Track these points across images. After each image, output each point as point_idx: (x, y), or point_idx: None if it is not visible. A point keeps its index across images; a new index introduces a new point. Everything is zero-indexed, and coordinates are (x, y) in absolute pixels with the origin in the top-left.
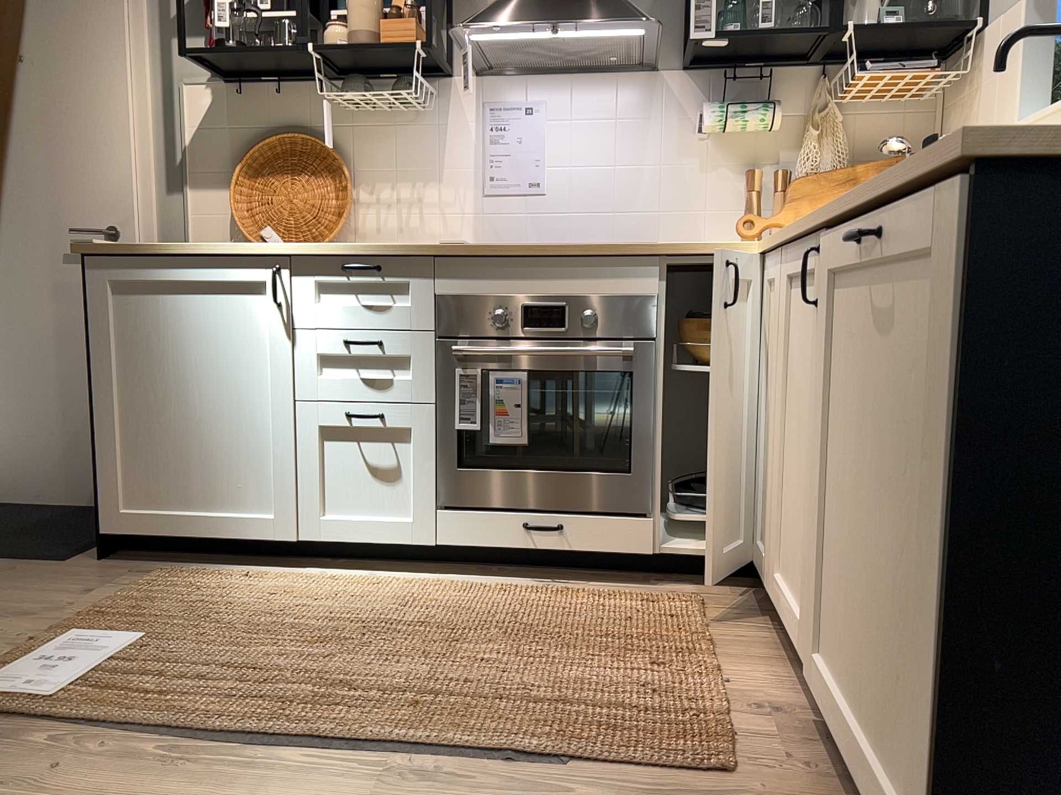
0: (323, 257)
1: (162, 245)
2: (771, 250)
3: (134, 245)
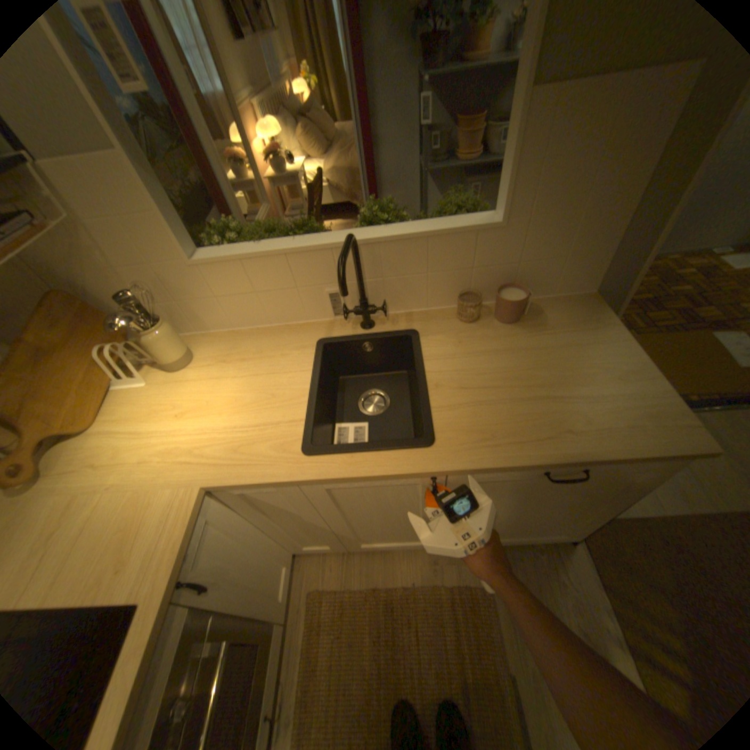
0: None
1: None
2: (248, 484)
3: None
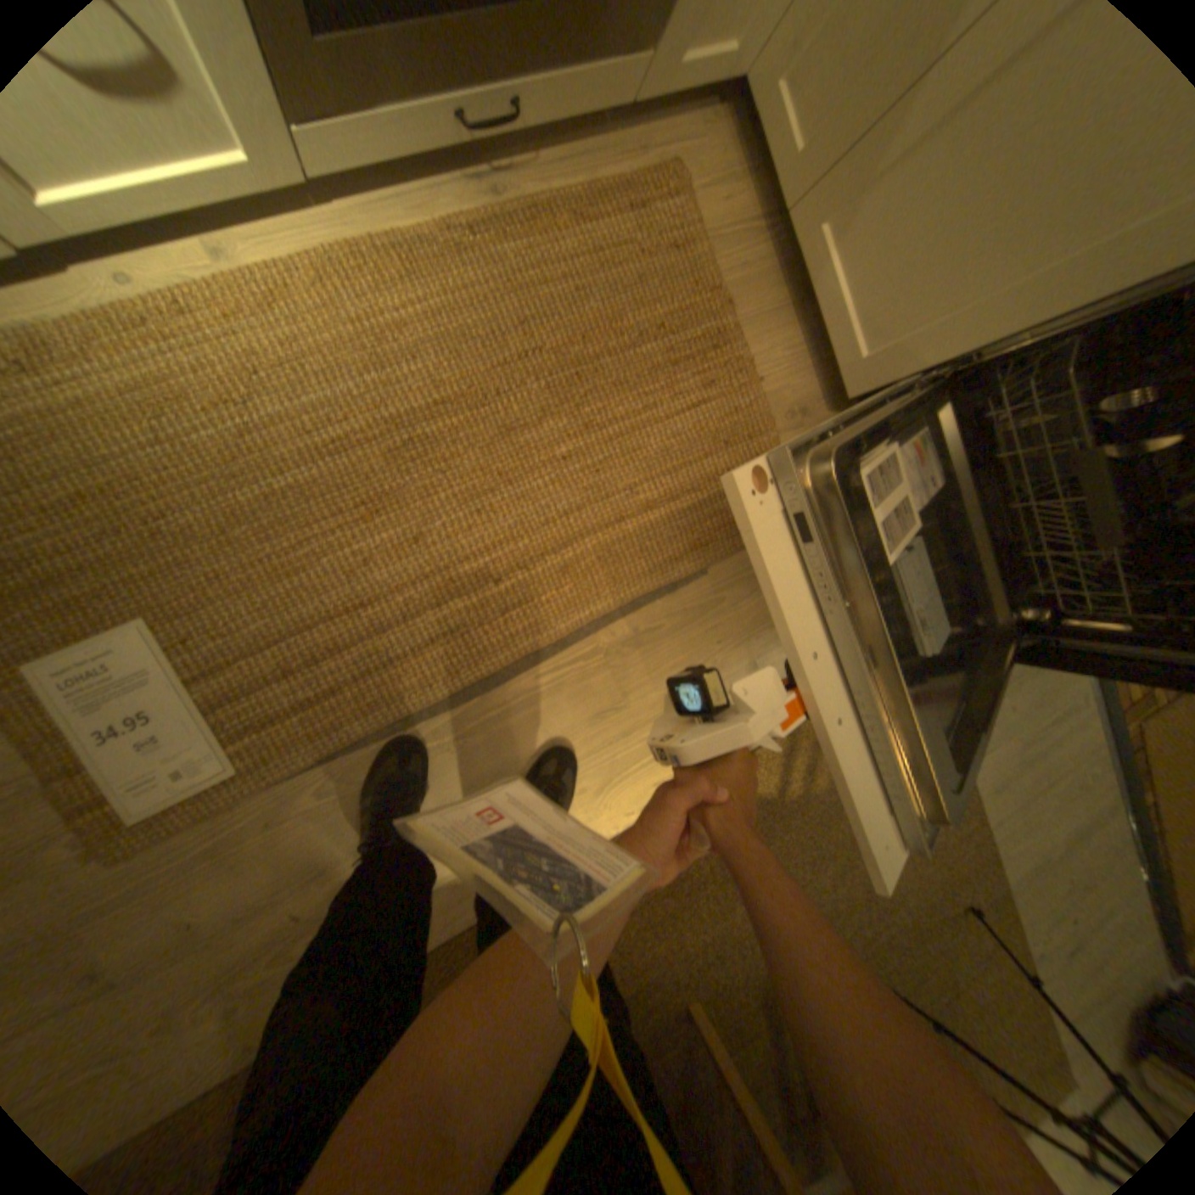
0: None
1: None
2: None
3: None
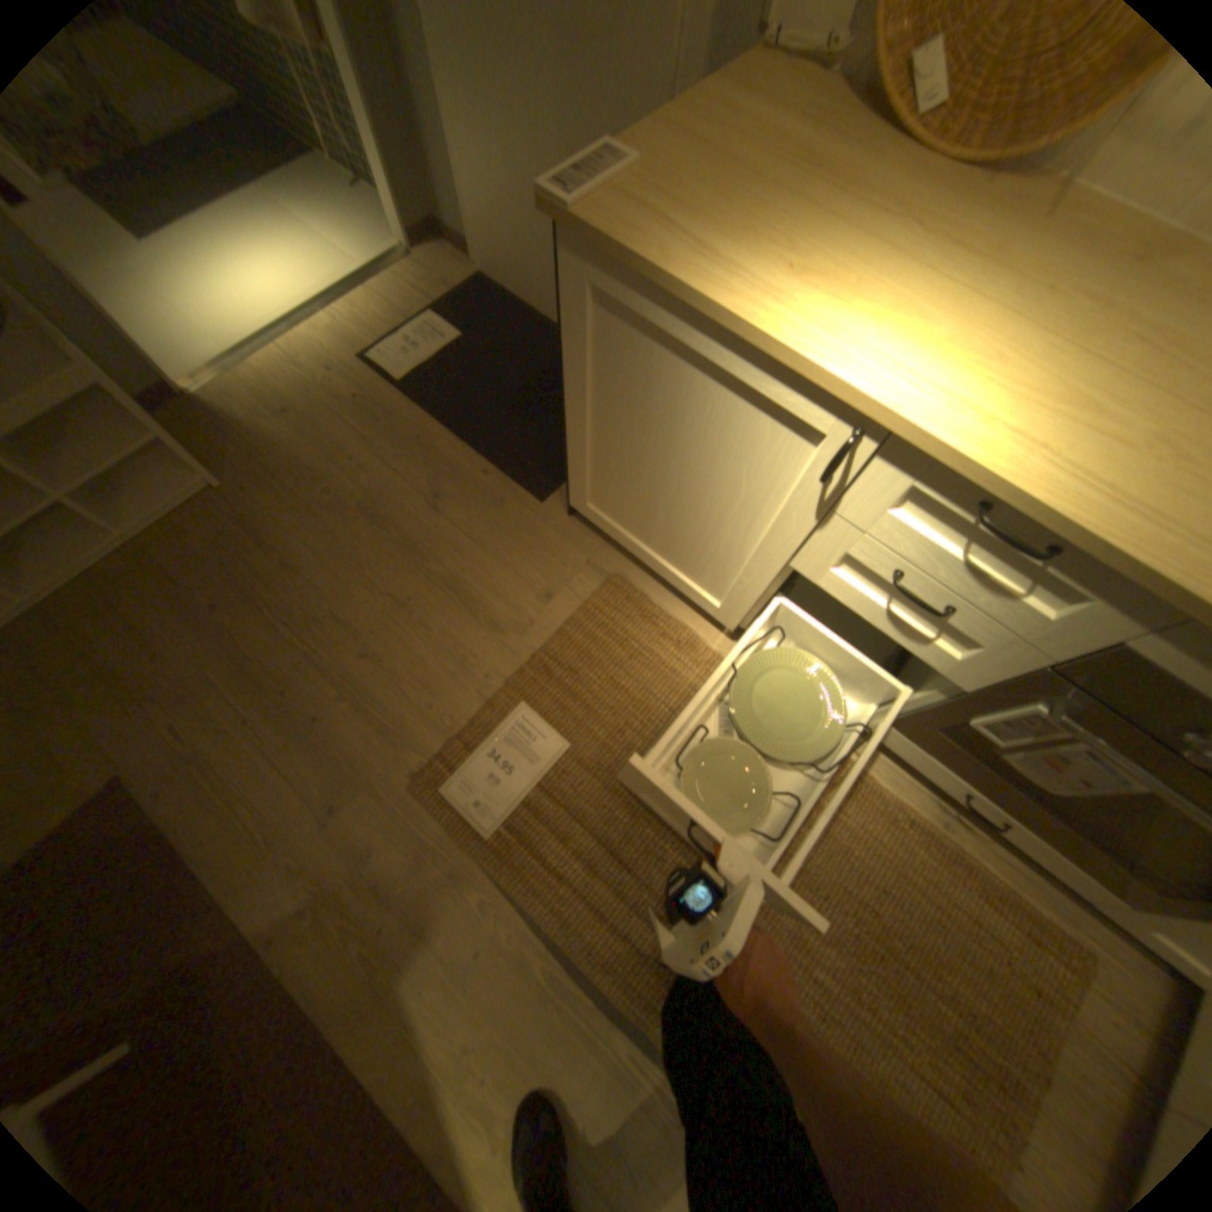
0: (966, 472)
1: (681, 278)
2: None
3: (636, 245)
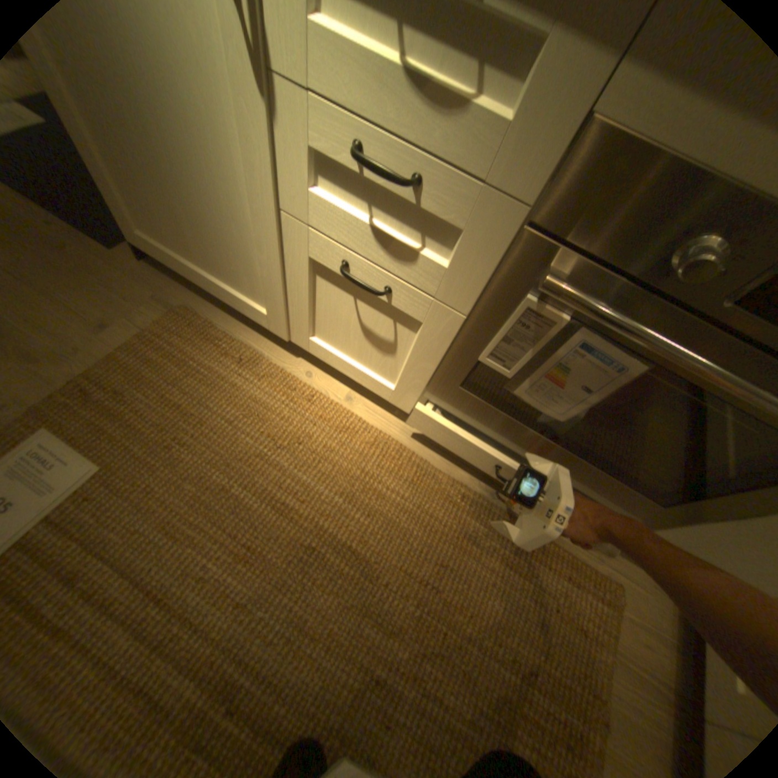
0: None
1: None
2: None
3: None
